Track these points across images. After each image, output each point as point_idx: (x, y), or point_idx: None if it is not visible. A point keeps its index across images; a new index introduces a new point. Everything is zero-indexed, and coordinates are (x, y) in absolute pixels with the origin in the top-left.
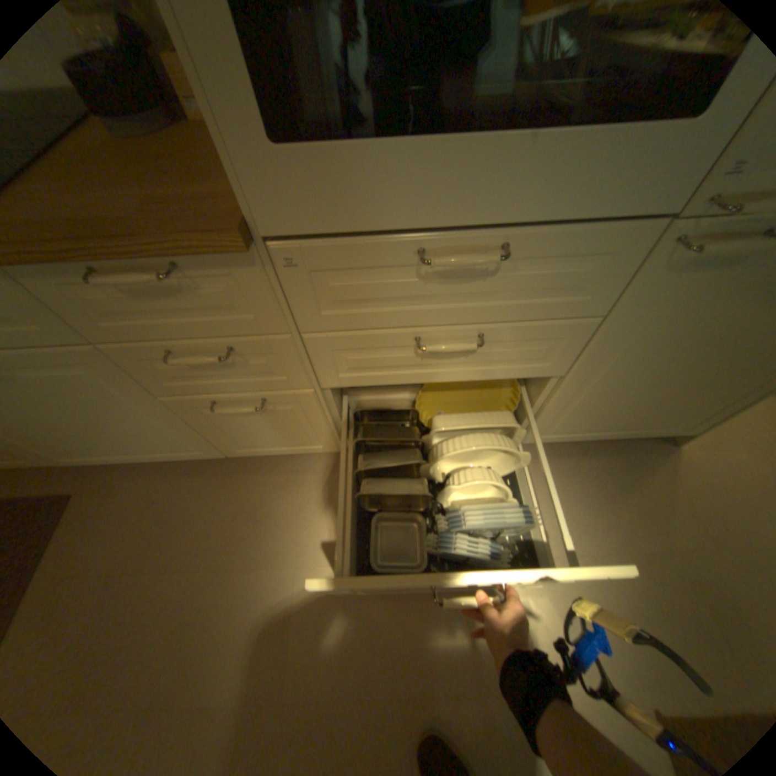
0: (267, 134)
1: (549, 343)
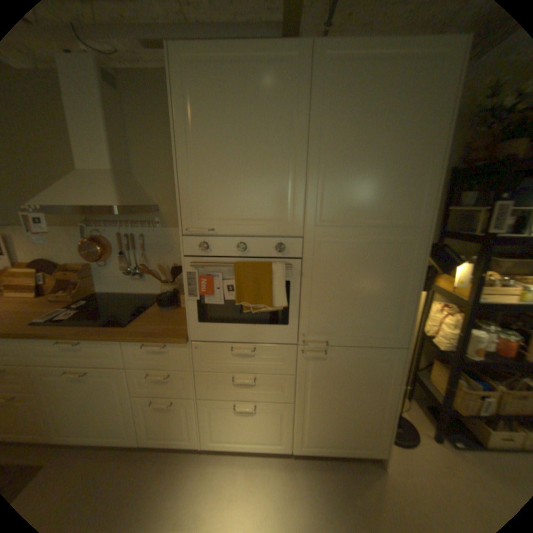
0: (198, 321)
1: (281, 385)
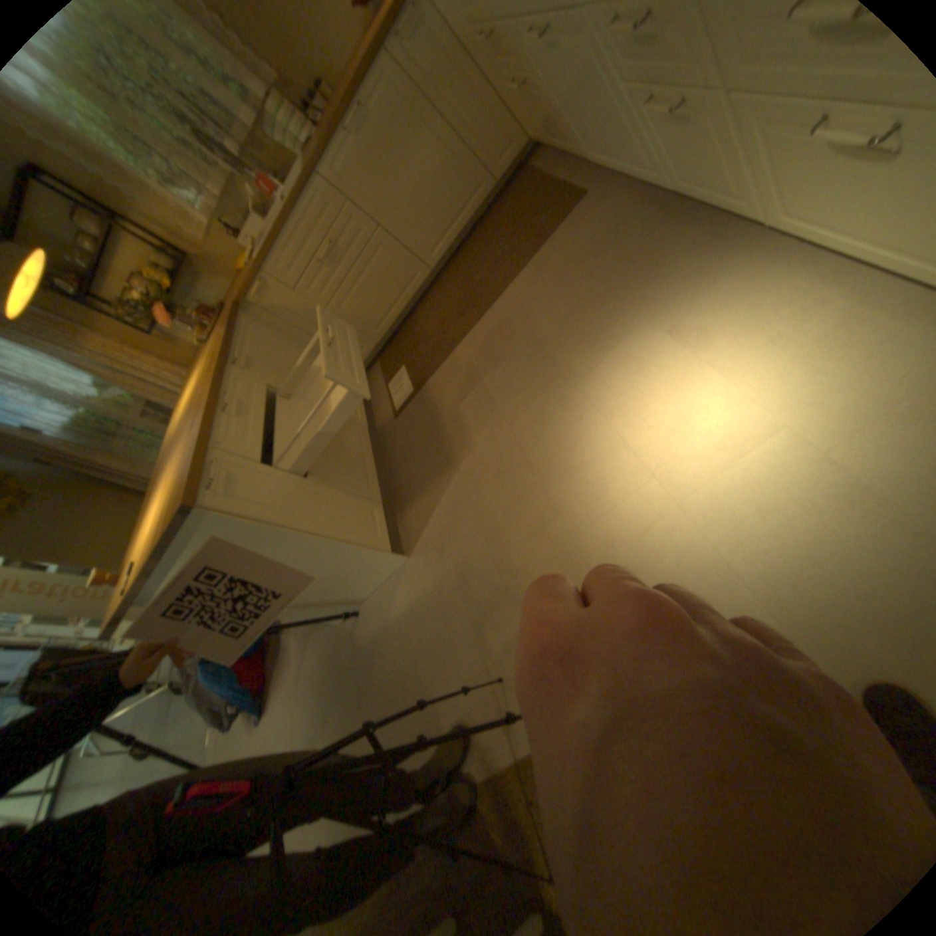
0: None
1: None
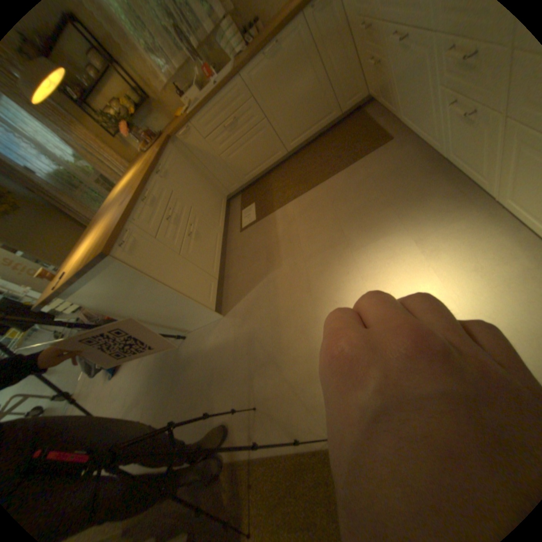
0: None
1: None
